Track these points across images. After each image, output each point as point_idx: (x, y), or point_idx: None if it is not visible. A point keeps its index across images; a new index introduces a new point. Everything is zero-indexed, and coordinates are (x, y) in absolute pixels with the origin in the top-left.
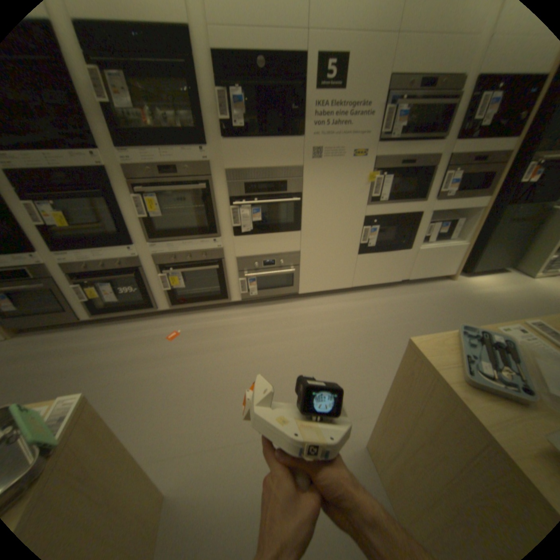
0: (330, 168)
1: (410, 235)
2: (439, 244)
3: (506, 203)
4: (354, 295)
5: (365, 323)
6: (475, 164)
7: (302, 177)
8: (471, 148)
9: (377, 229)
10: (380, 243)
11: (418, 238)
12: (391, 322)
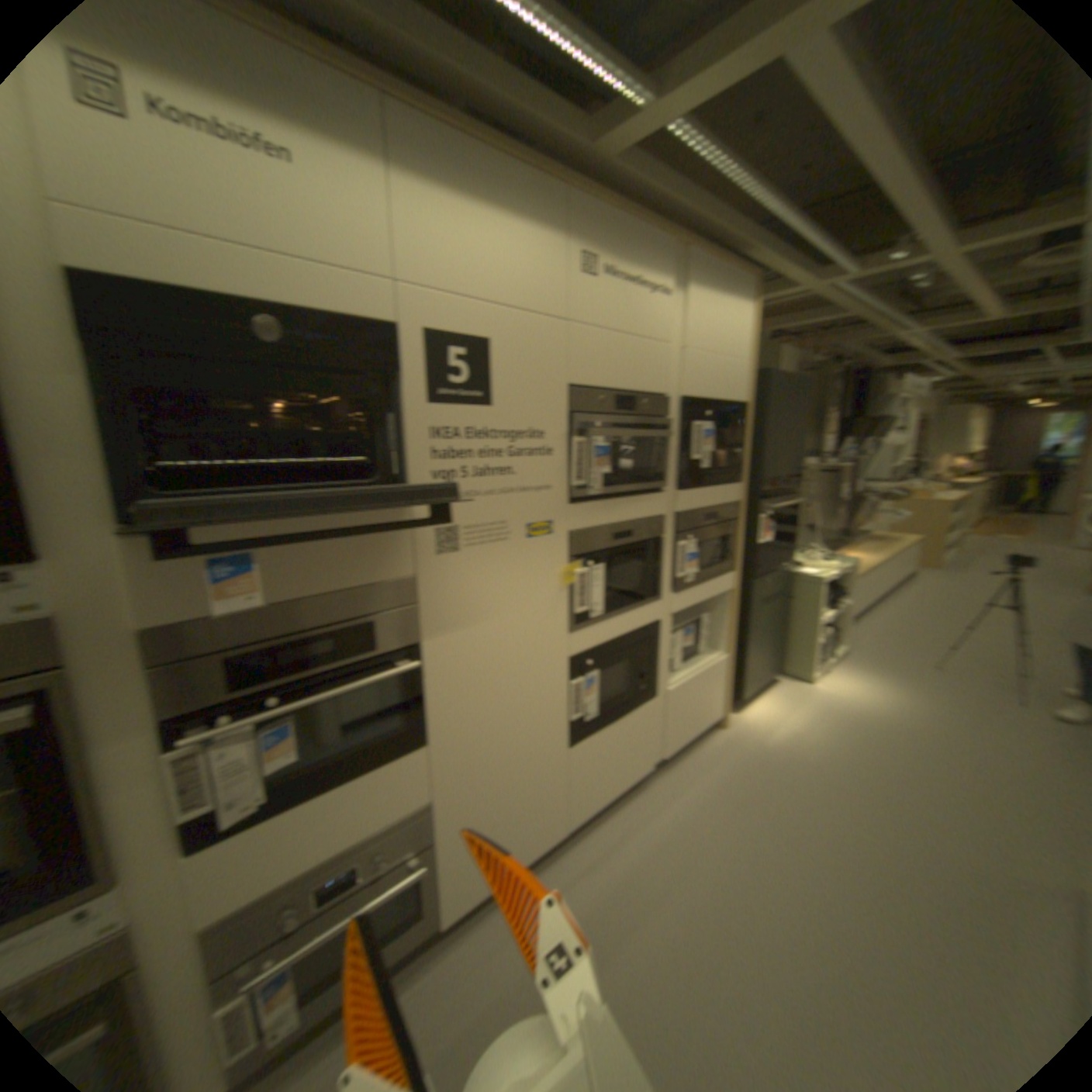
0: (486, 571)
1: (653, 671)
2: (693, 671)
3: (752, 578)
4: (583, 853)
5: (657, 949)
6: (707, 525)
7: (419, 603)
8: (700, 503)
9: (598, 678)
10: (609, 706)
11: (664, 671)
12: (705, 908)
